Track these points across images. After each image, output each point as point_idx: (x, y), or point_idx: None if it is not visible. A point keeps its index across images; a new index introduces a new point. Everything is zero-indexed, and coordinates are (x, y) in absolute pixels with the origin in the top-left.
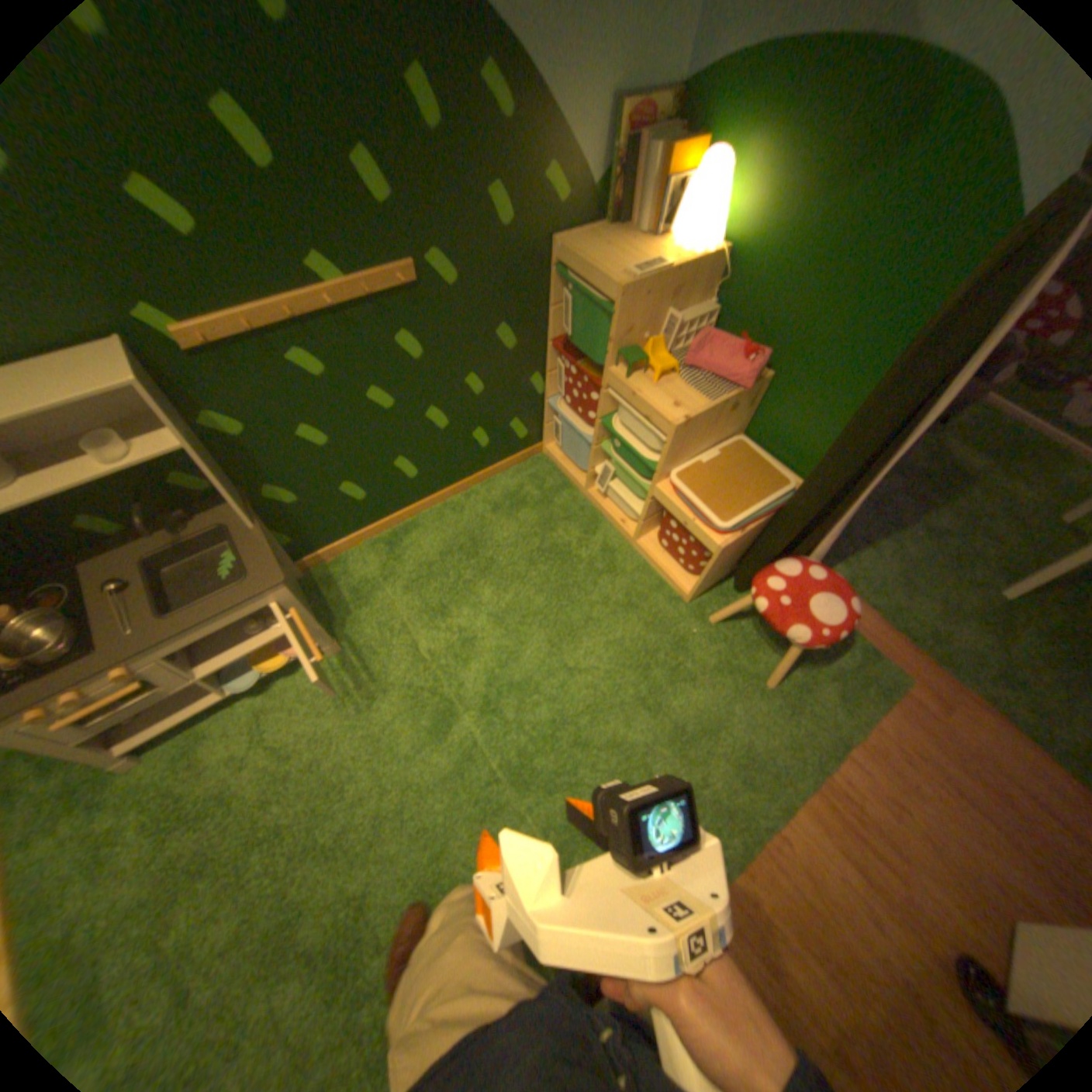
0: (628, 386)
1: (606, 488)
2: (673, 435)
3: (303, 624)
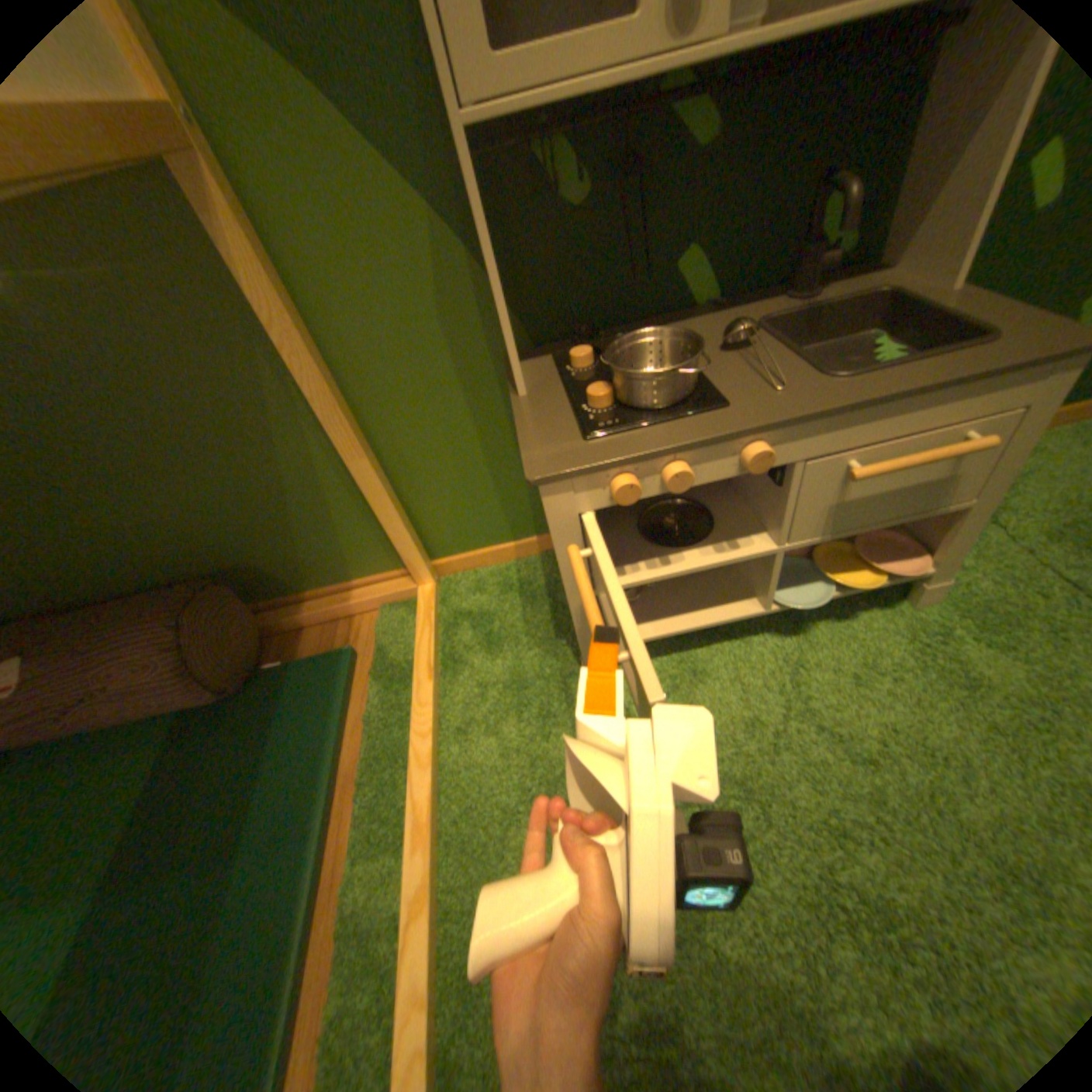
0: None
1: None
2: None
3: (985, 501)
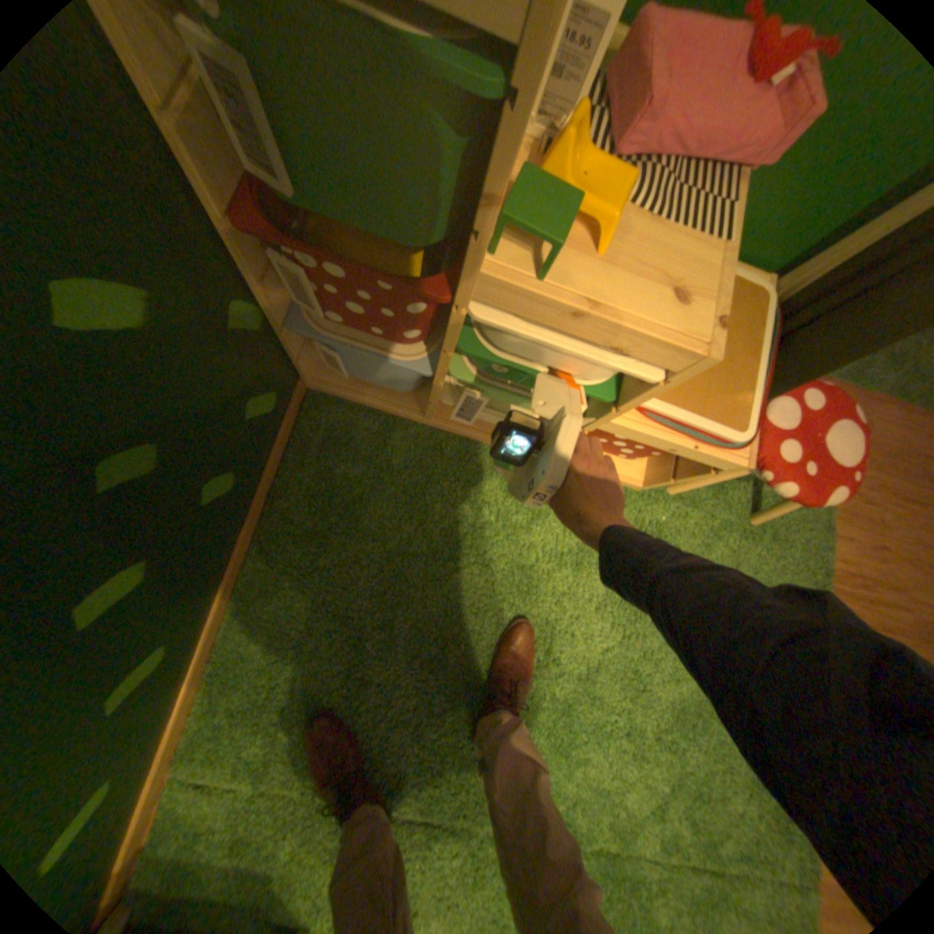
0: (559, 295)
1: (475, 414)
2: (698, 368)
3: None
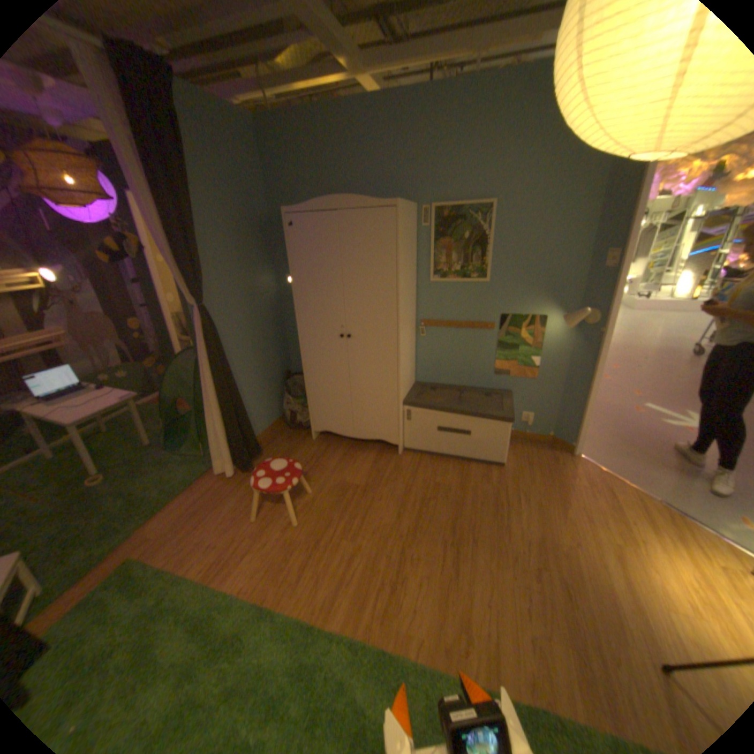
0: None
1: None
2: None
3: None
